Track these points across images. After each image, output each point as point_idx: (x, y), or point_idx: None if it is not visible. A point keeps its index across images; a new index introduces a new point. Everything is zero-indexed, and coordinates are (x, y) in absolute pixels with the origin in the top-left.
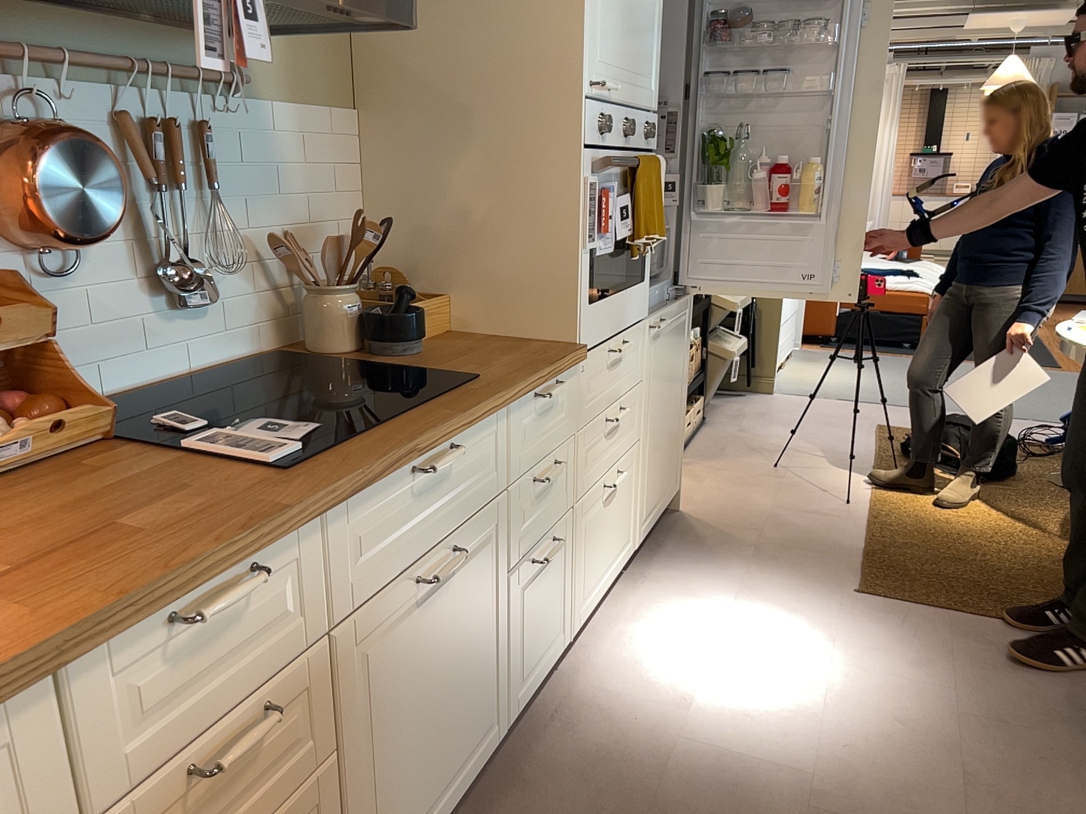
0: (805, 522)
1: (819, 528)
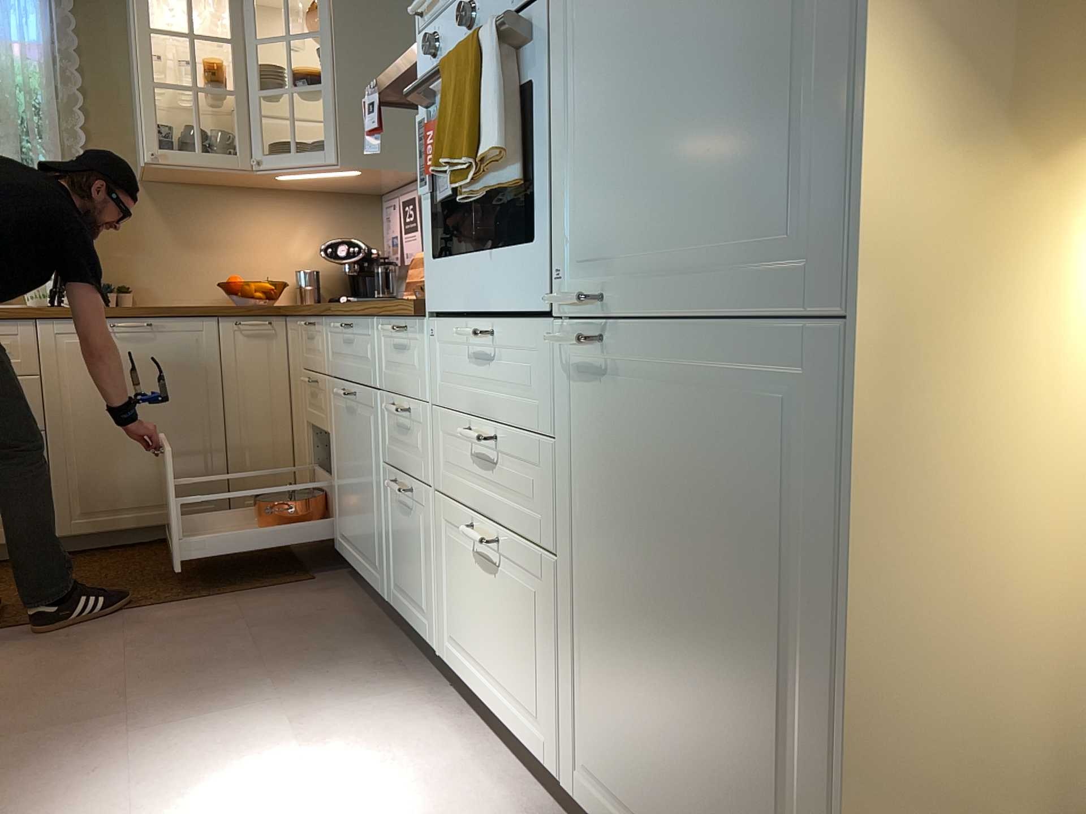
0: None
1: None
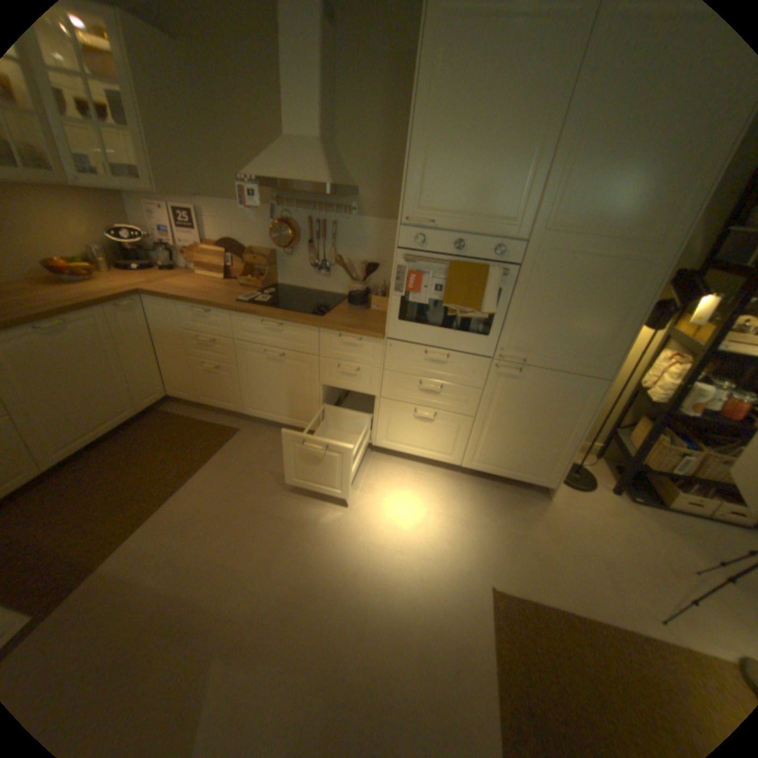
0: (590, 578)
1: (586, 587)
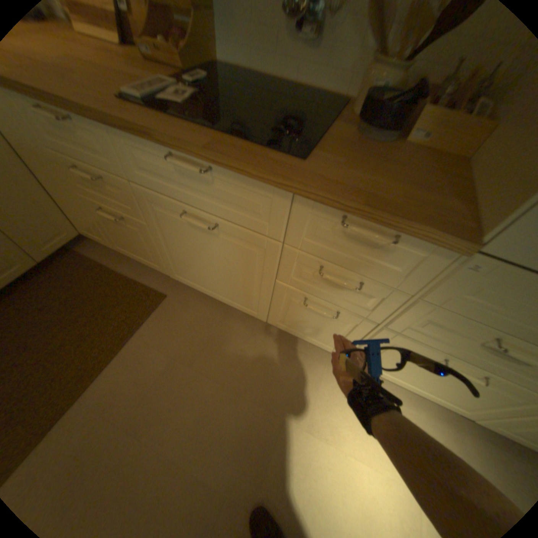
0: None
1: None
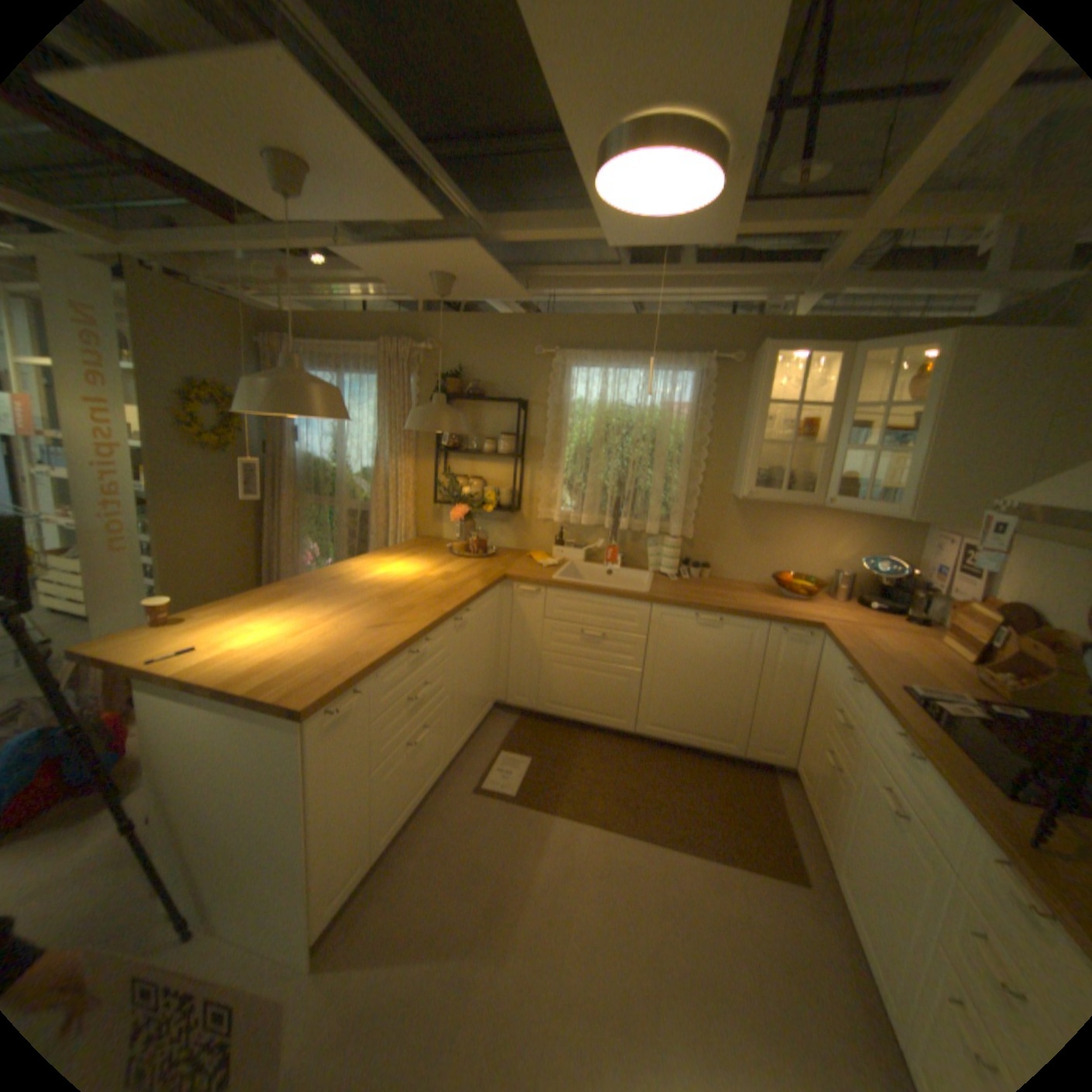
0: None
1: None
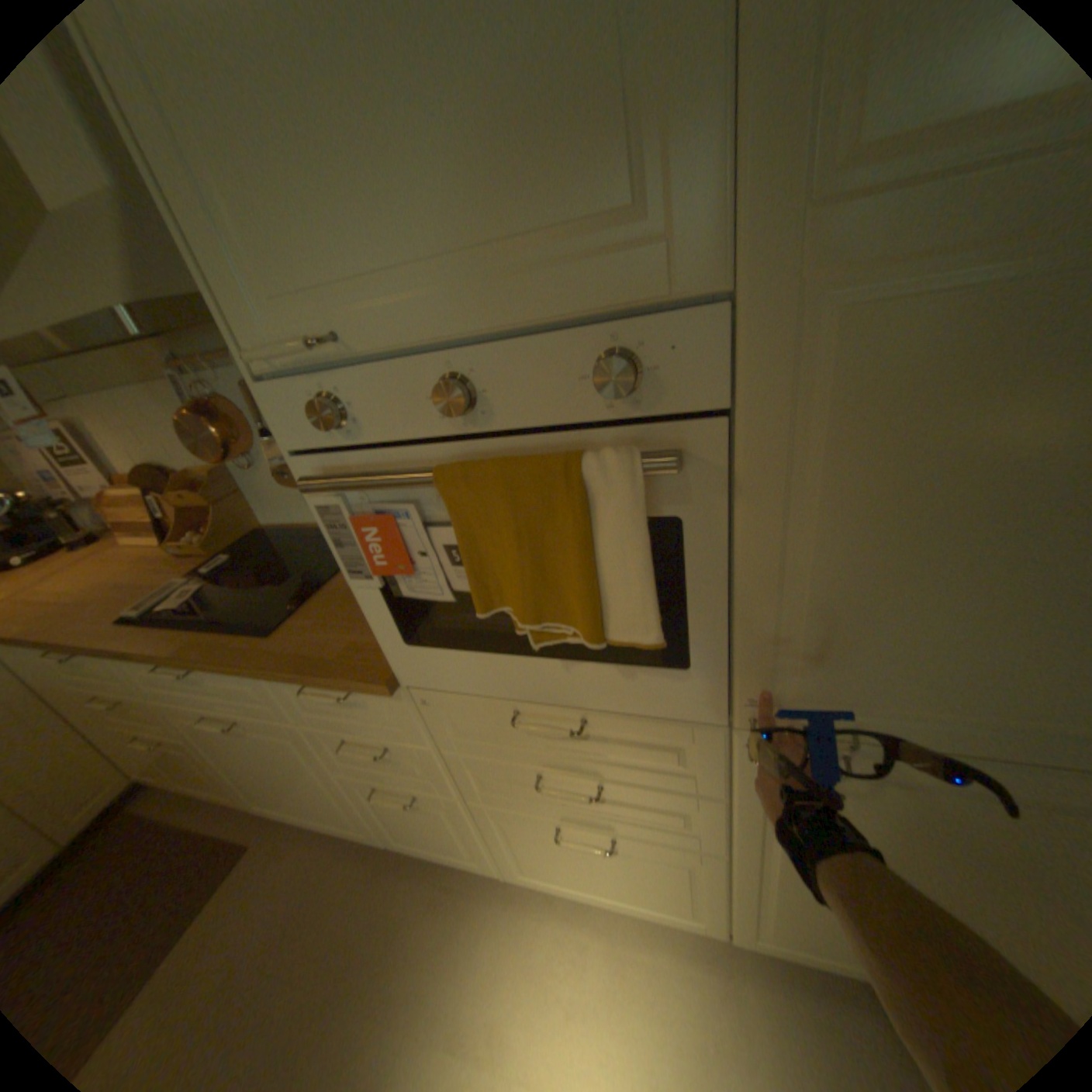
0: None
1: None
